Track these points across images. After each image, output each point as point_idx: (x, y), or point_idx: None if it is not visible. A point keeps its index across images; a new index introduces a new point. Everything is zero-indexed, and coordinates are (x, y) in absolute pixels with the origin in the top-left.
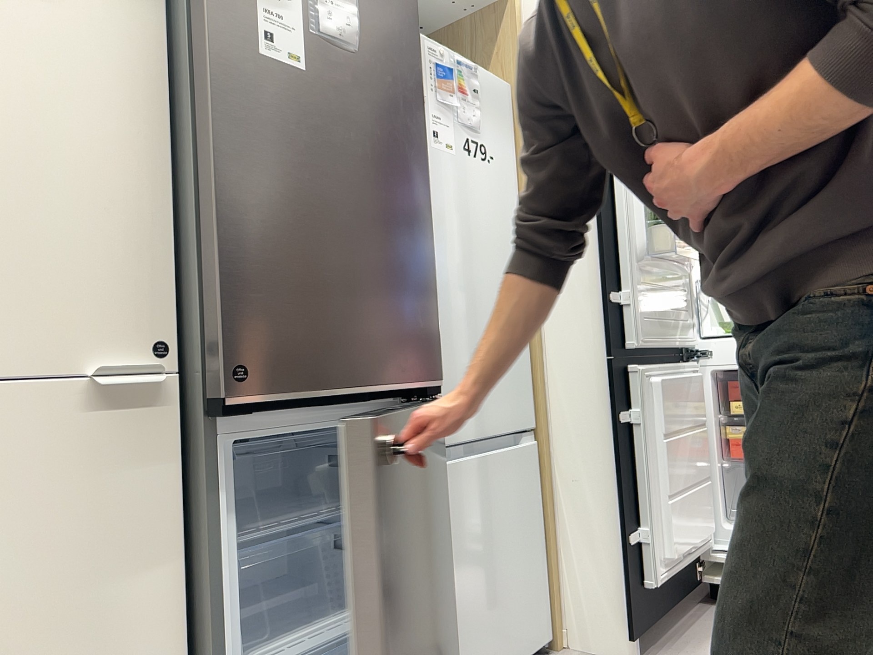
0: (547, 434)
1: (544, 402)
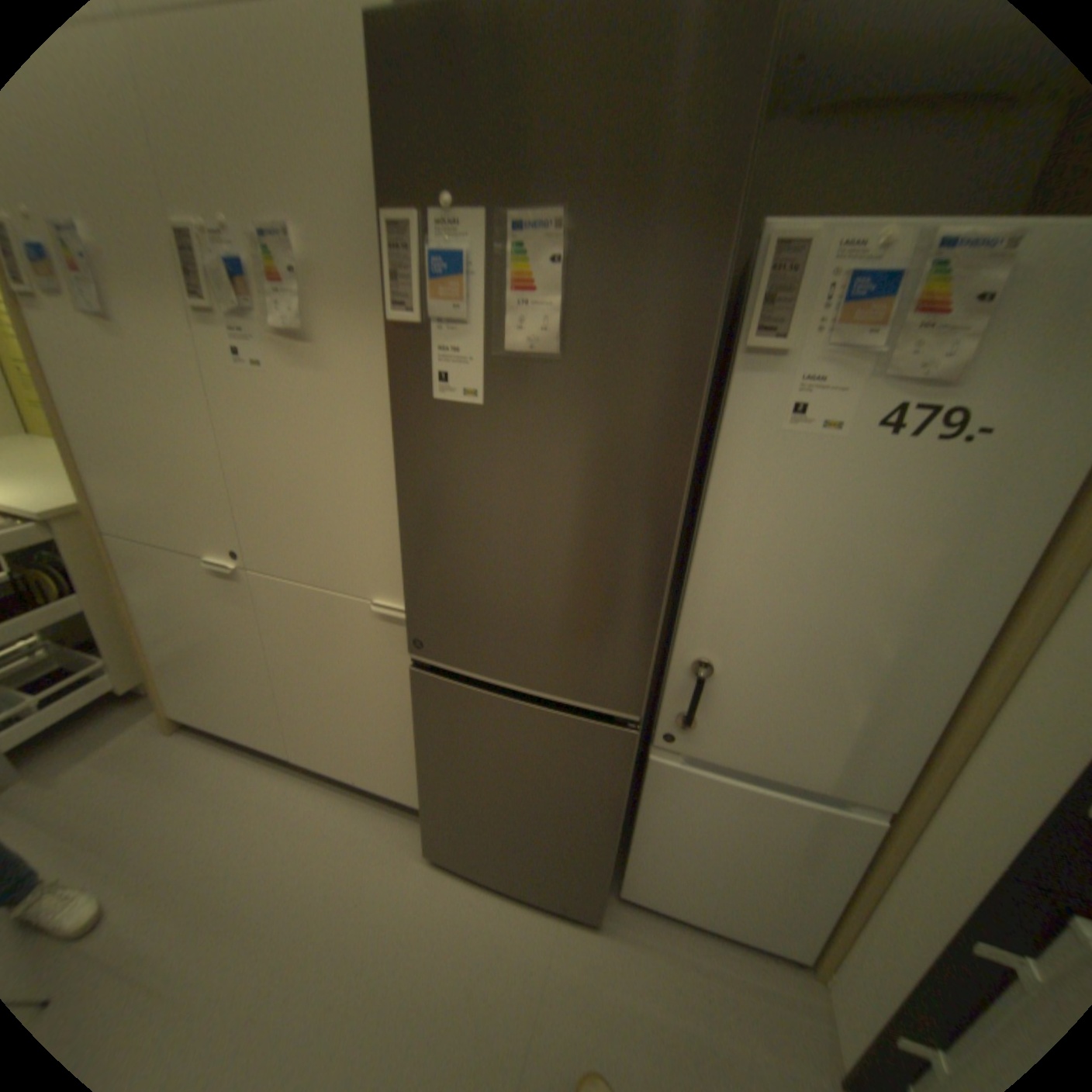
0: (913, 831)
1: (932, 800)
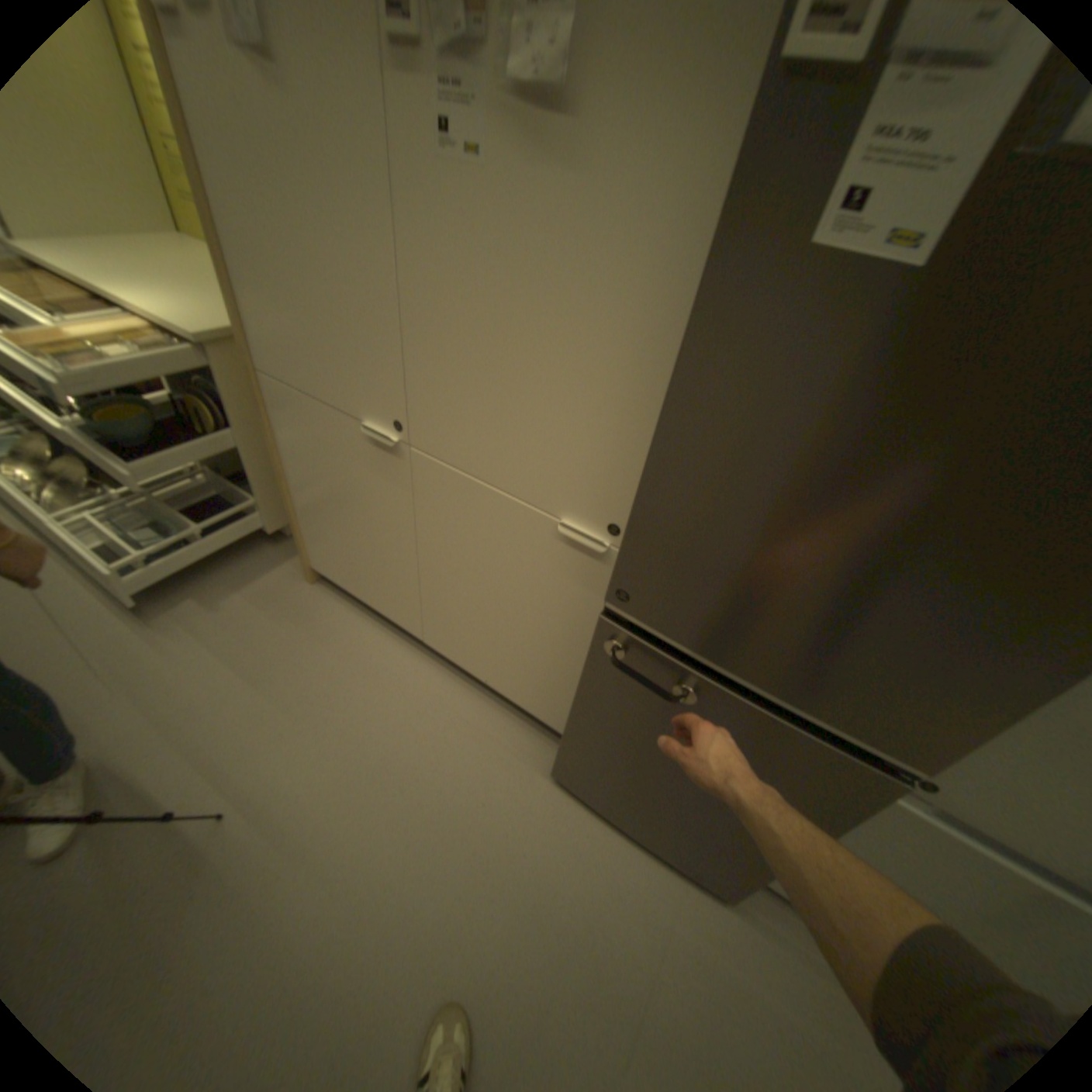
0: None
1: None
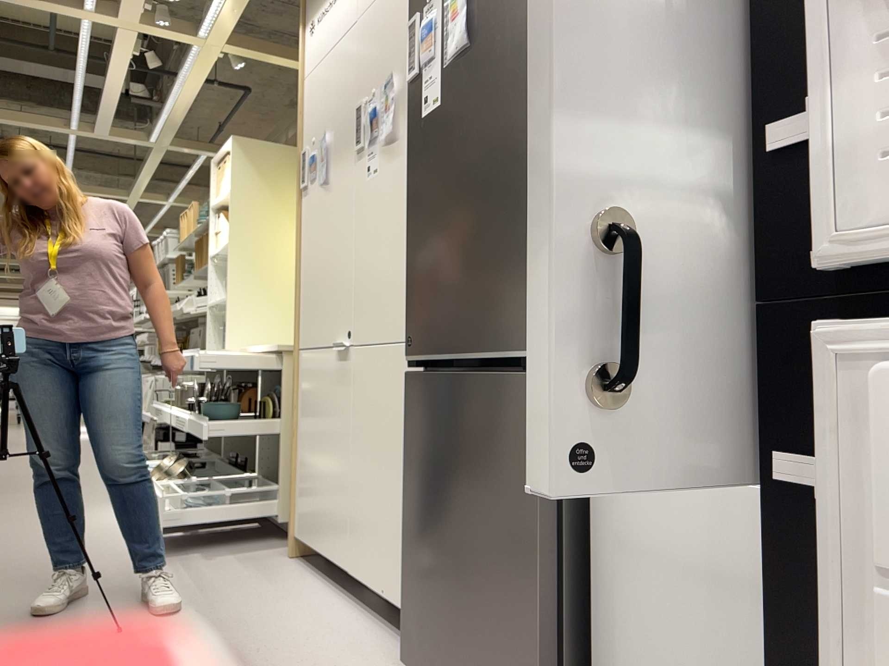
0: None
1: None
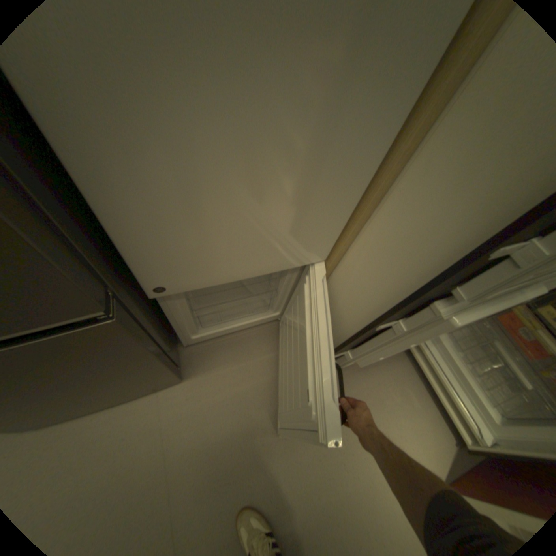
0: (333, 264)
1: (345, 246)
